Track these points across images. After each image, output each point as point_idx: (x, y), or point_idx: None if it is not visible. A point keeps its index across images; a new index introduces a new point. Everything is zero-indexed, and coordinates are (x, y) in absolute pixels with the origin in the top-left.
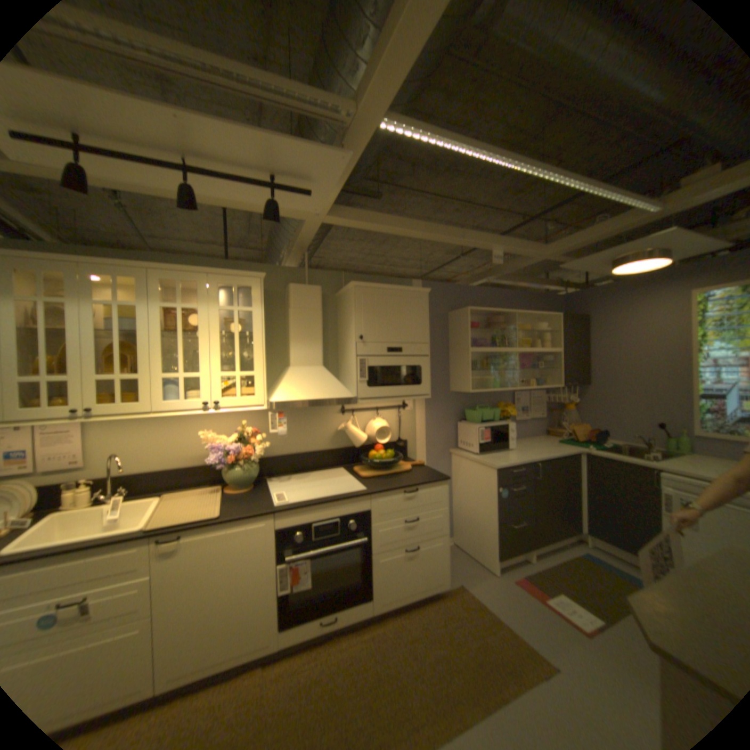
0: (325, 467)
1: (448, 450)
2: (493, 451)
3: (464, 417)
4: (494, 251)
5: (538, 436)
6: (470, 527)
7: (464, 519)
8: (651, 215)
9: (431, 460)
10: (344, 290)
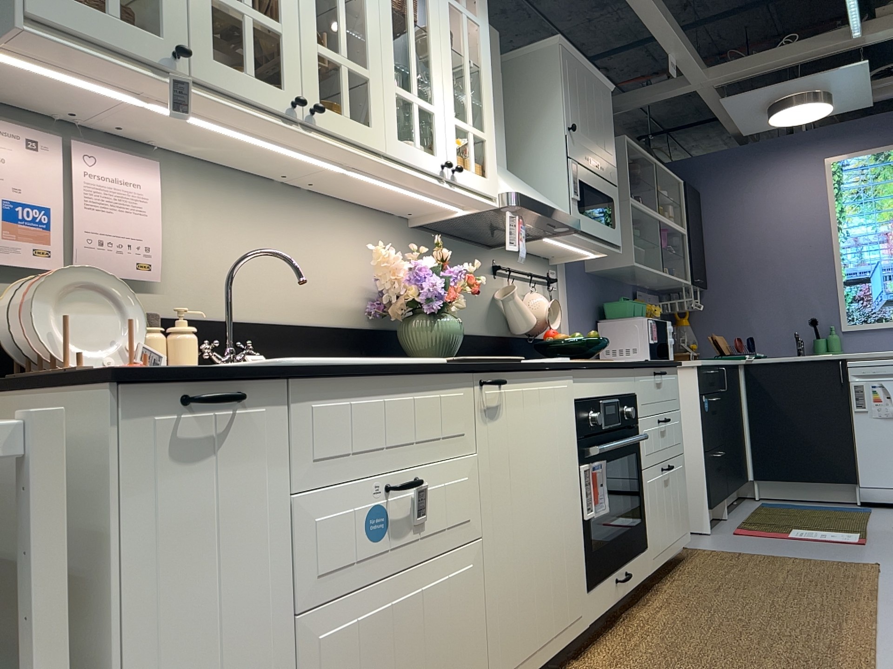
0: None
1: None
2: None
3: (601, 317)
4: (671, 57)
5: None
6: None
7: None
8: (845, 44)
9: None
10: (520, 55)
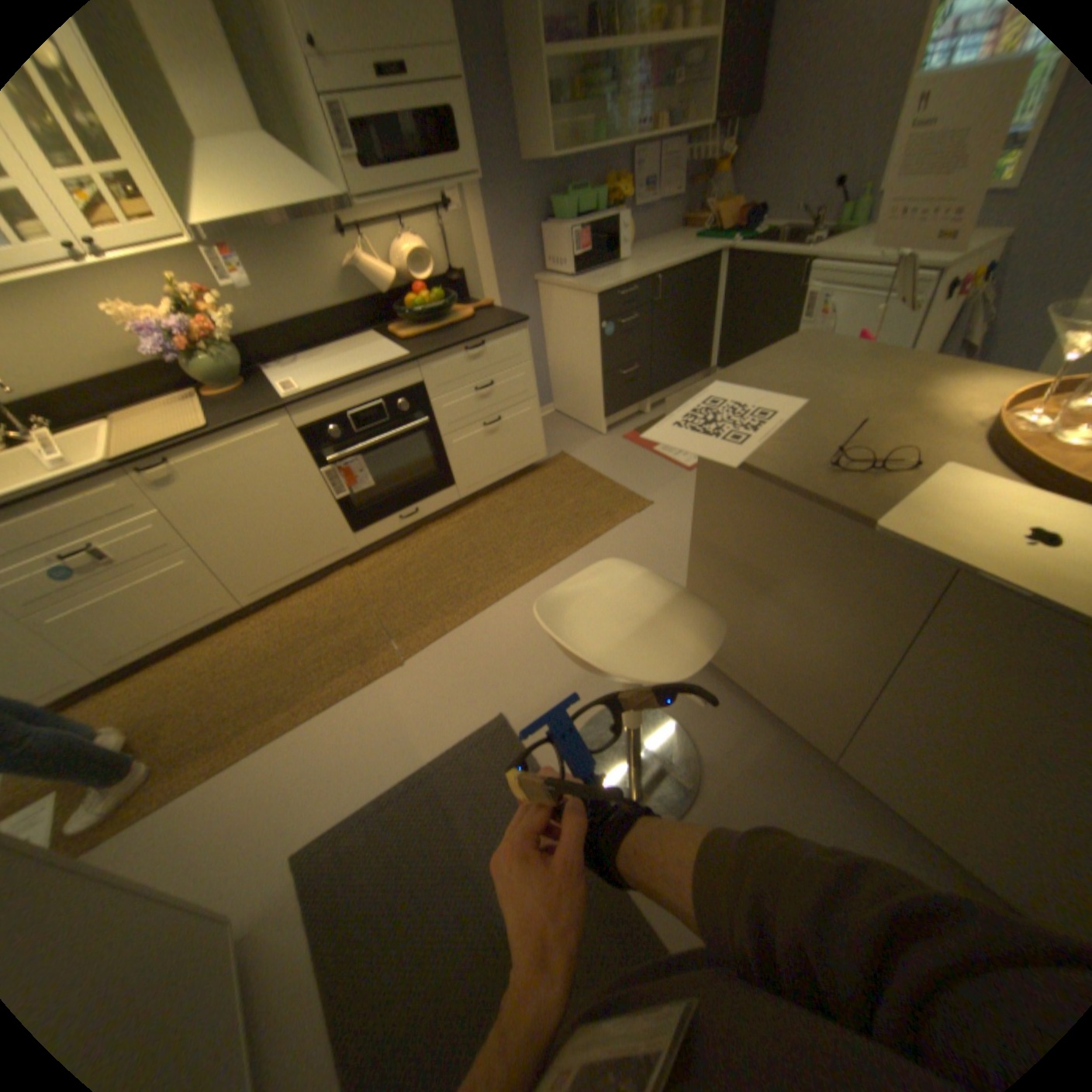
0: (346, 335)
1: (531, 277)
2: (598, 268)
3: (551, 212)
4: None
5: (670, 232)
6: (571, 386)
7: (564, 376)
8: None
9: (508, 299)
10: None
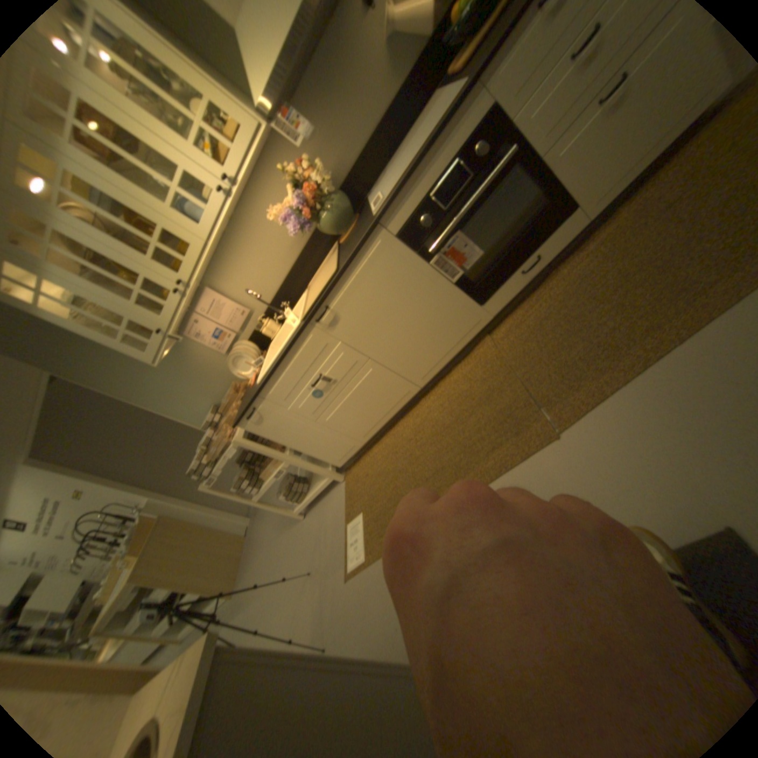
0: (418, 114)
1: None
2: None
3: None
4: None
5: None
6: None
7: None
8: None
9: None
10: None
